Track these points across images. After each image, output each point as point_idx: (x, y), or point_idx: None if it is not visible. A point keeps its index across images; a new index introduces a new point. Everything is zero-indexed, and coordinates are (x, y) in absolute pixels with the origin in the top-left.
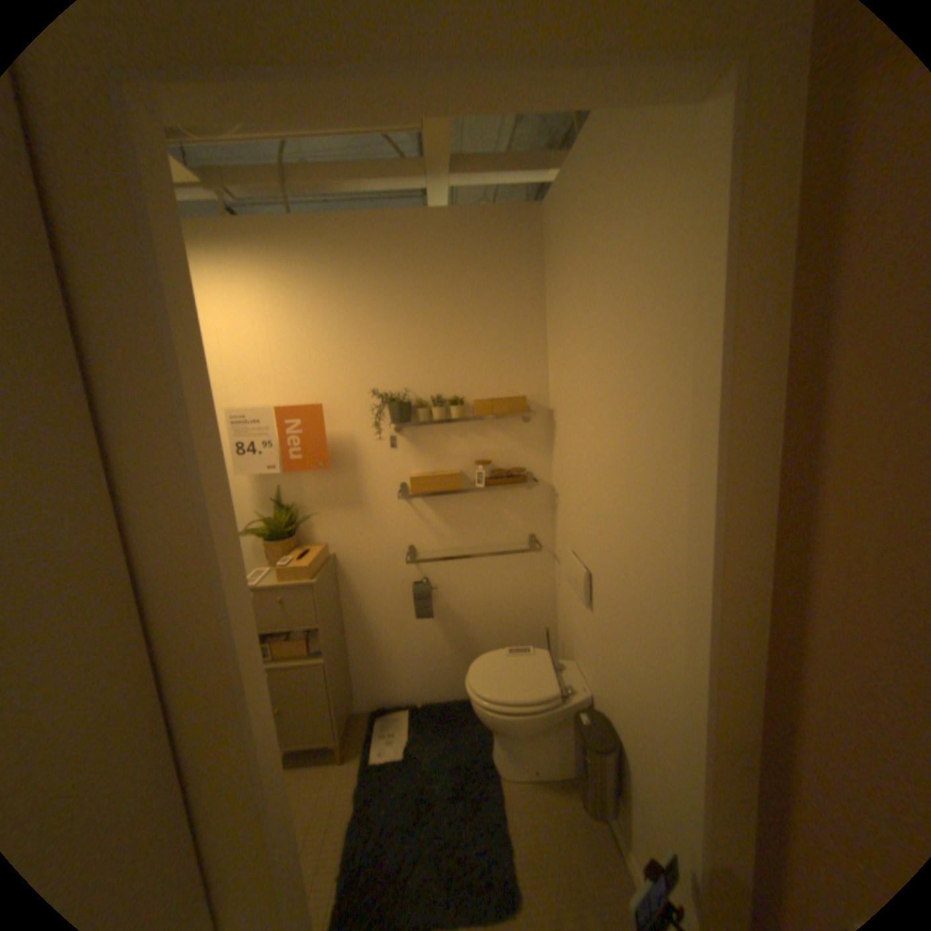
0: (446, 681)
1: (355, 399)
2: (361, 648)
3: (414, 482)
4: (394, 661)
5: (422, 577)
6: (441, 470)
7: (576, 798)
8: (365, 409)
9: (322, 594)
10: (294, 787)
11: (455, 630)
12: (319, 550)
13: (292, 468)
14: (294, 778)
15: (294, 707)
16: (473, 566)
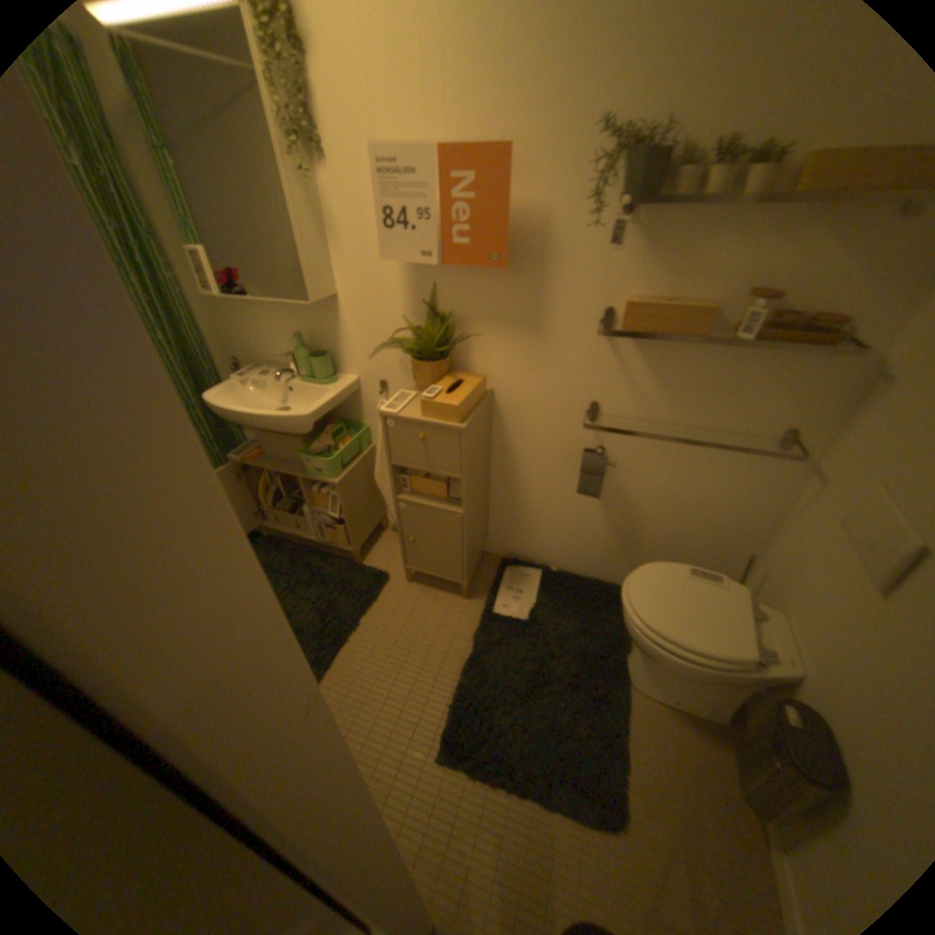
0: (592, 557)
1: (567, 134)
2: (505, 498)
3: (630, 308)
4: (537, 521)
5: (597, 444)
6: (681, 293)
7: (722, 748)
8: (580, 157)
9: (470, 441)
10: (423, 602)
11: (620, 513)
12: (474, 383)
13: (452, 258)
14: (423, 593)
15: (429, 540)
16: (675, 448)
